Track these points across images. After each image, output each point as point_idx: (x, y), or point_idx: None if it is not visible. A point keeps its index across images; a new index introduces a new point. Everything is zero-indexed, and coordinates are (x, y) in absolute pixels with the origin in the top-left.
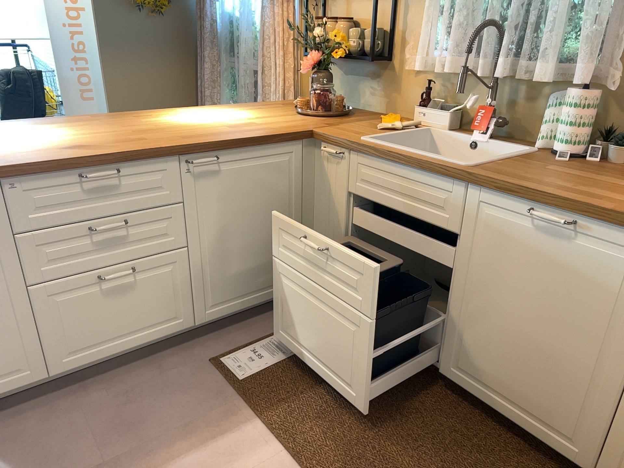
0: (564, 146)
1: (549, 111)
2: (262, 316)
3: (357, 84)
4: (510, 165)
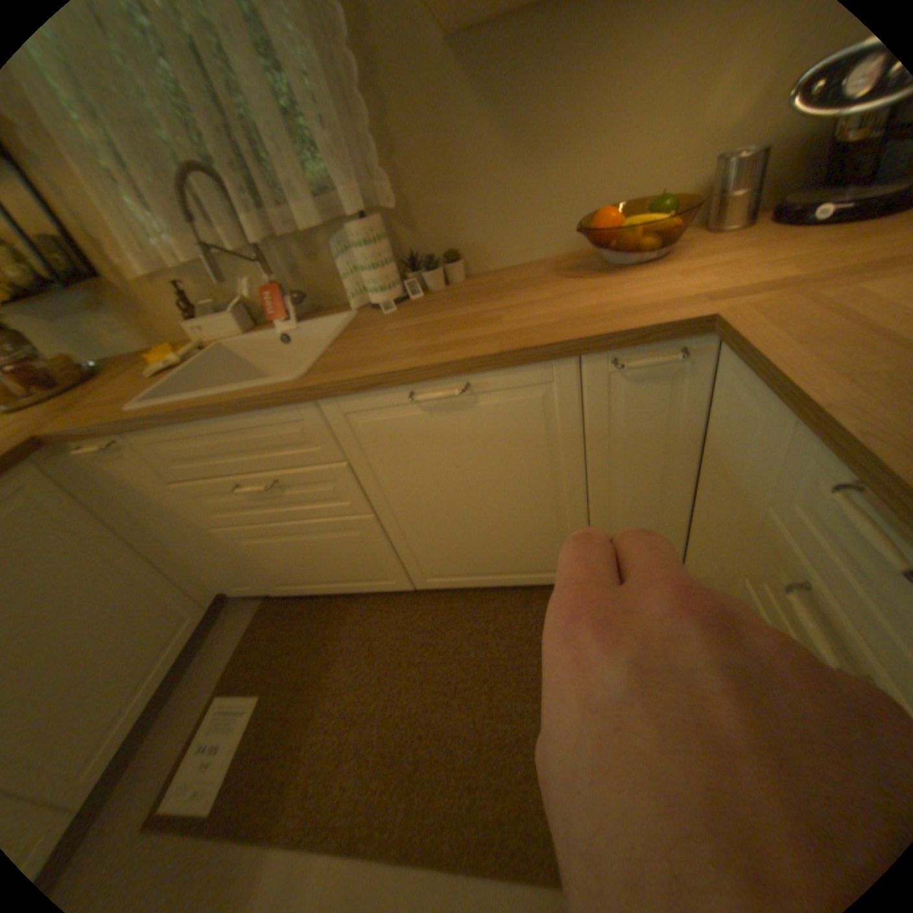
0: (383, 295)
1: (342, 262)
2: (184, 683)
3: (83, 327)
4: (348, 348)
